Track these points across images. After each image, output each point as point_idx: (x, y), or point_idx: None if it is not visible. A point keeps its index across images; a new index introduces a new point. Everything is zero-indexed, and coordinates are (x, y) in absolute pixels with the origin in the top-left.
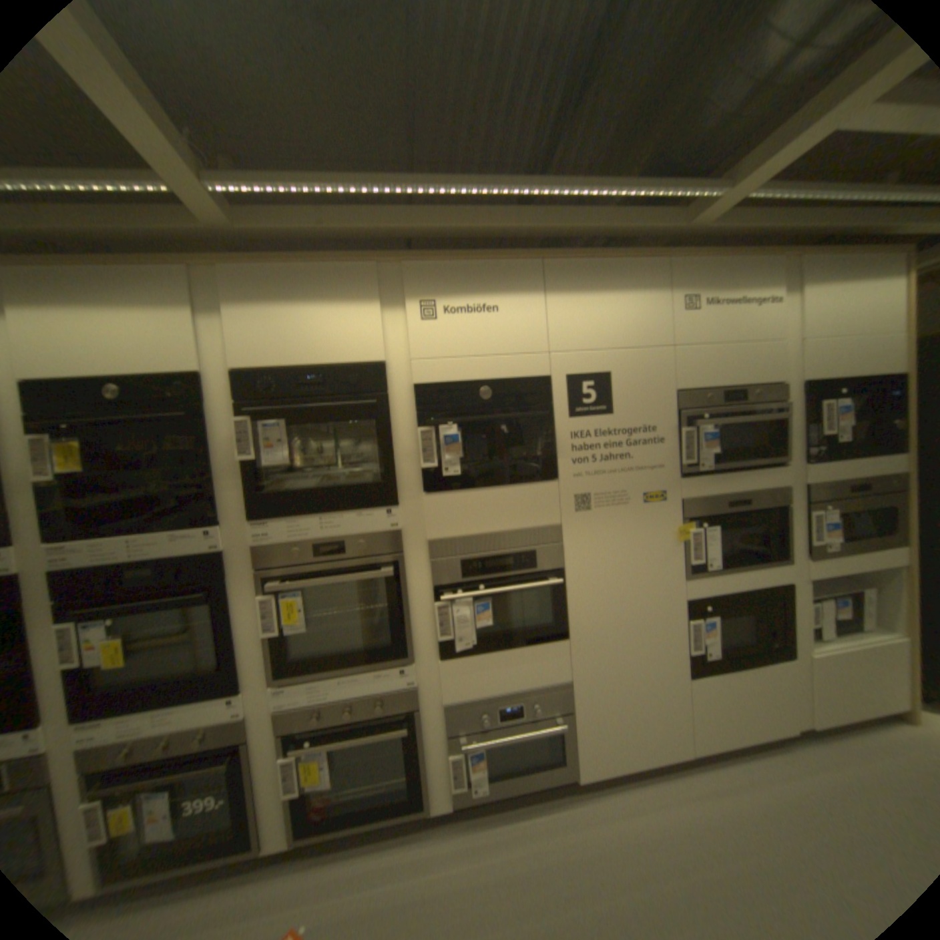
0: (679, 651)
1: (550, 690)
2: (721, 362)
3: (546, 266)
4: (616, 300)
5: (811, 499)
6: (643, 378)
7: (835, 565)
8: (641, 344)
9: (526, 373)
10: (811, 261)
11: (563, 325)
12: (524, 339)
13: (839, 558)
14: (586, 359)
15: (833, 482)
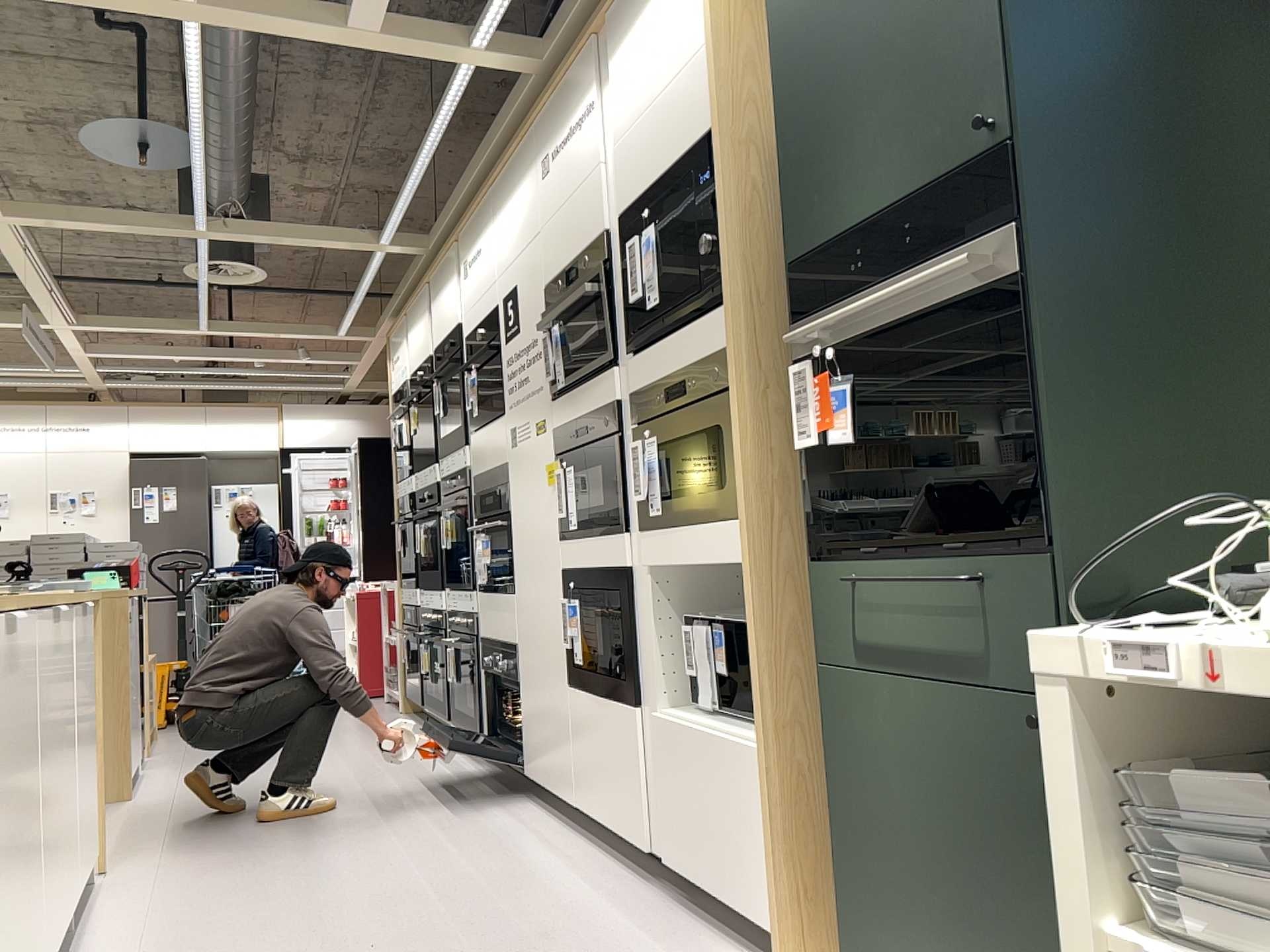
0: (560, 638)
1: (508, 647)
2: (564, 231)
3: (492, 193)
4: (515, 200)
5: (633, 417)
6: (529, 281)
7: (663, 541)
8: (526, 242)
9: (490, 306)
10: (612, 19)
11: (499, 247)
12: (488, 272)
13: (667, 528)
14: (508, 276)
15: (653, 383)
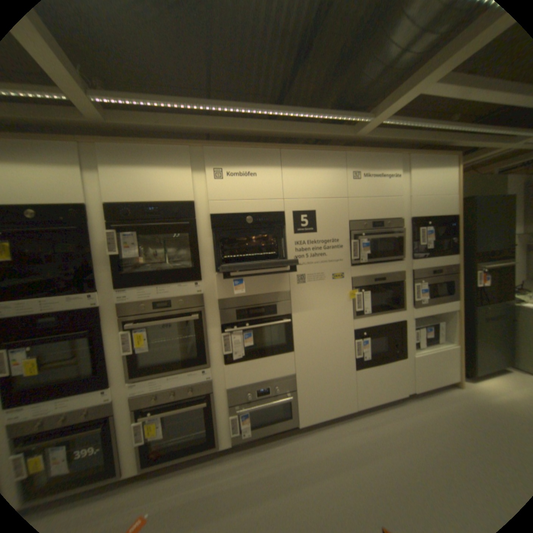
0: (350, 356)
1: (283, 378)
2: (371, 206)
3: (281, 153)
4: (318, 172)
5: (414, 277)
6: (331, 214)
7: (425, 310)
8: (330, 196)
9: (271, 210)
10: (414, 157)
11: (290, 185)
12: (270, 191)
13: (427, 306)
14: (303, 203)
15: (424, 269)
